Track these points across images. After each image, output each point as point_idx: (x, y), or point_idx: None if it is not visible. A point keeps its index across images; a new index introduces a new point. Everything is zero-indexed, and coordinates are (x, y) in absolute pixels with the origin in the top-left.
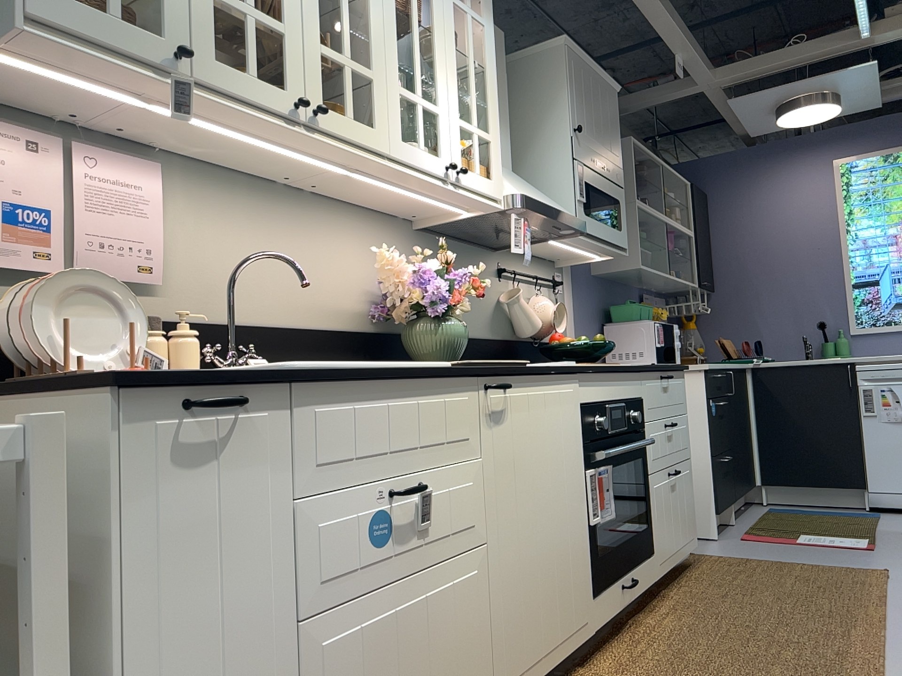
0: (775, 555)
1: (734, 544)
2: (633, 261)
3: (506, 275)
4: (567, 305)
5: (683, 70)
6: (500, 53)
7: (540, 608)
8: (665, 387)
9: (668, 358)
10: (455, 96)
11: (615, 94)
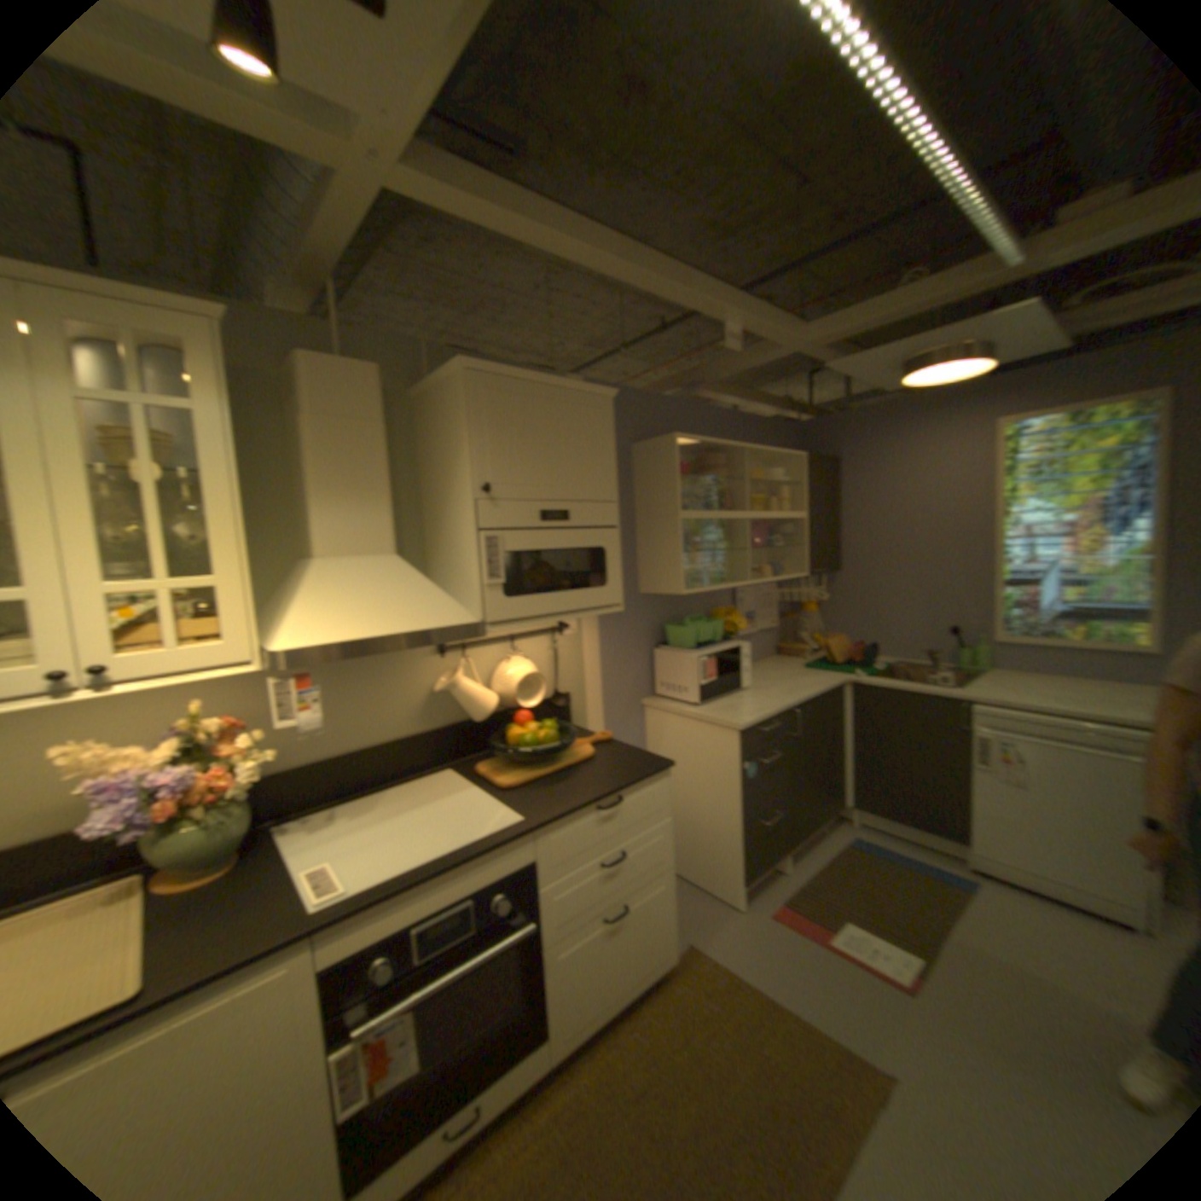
0: (780, 983)
1: (753, 935)
2: (676, 586)
3: (456, 648)
4: (584, 646)
5: (744, 338)
6: (365, 396)
7: None
8: (608, 817)
9: (724, 690)
10: (93, 552)
11: (605, 402)
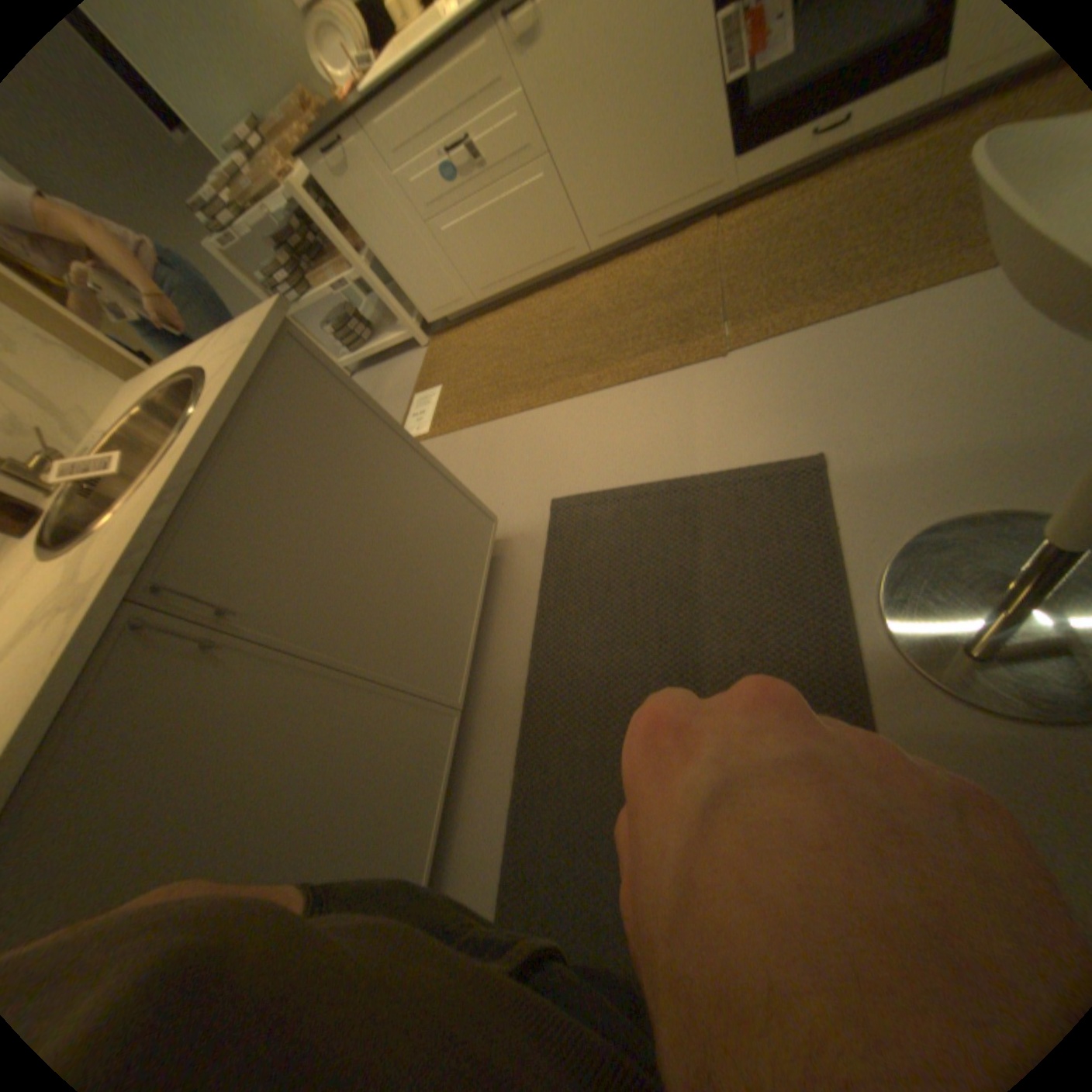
0: None
1: None
2: None
3: None
4: None
5: None
6: None
7: (634, 181)
8: None
9: None
10: None
11: None
